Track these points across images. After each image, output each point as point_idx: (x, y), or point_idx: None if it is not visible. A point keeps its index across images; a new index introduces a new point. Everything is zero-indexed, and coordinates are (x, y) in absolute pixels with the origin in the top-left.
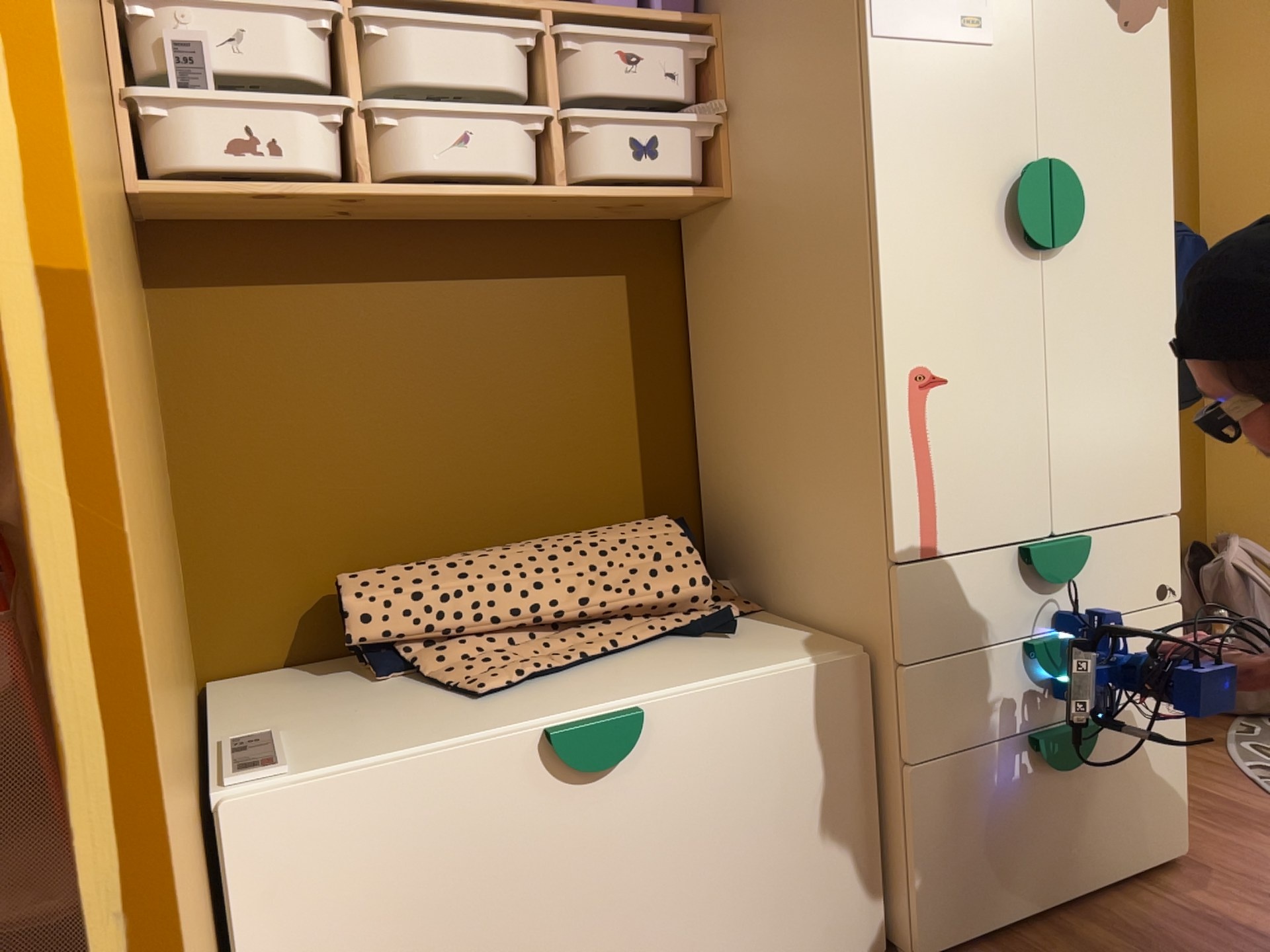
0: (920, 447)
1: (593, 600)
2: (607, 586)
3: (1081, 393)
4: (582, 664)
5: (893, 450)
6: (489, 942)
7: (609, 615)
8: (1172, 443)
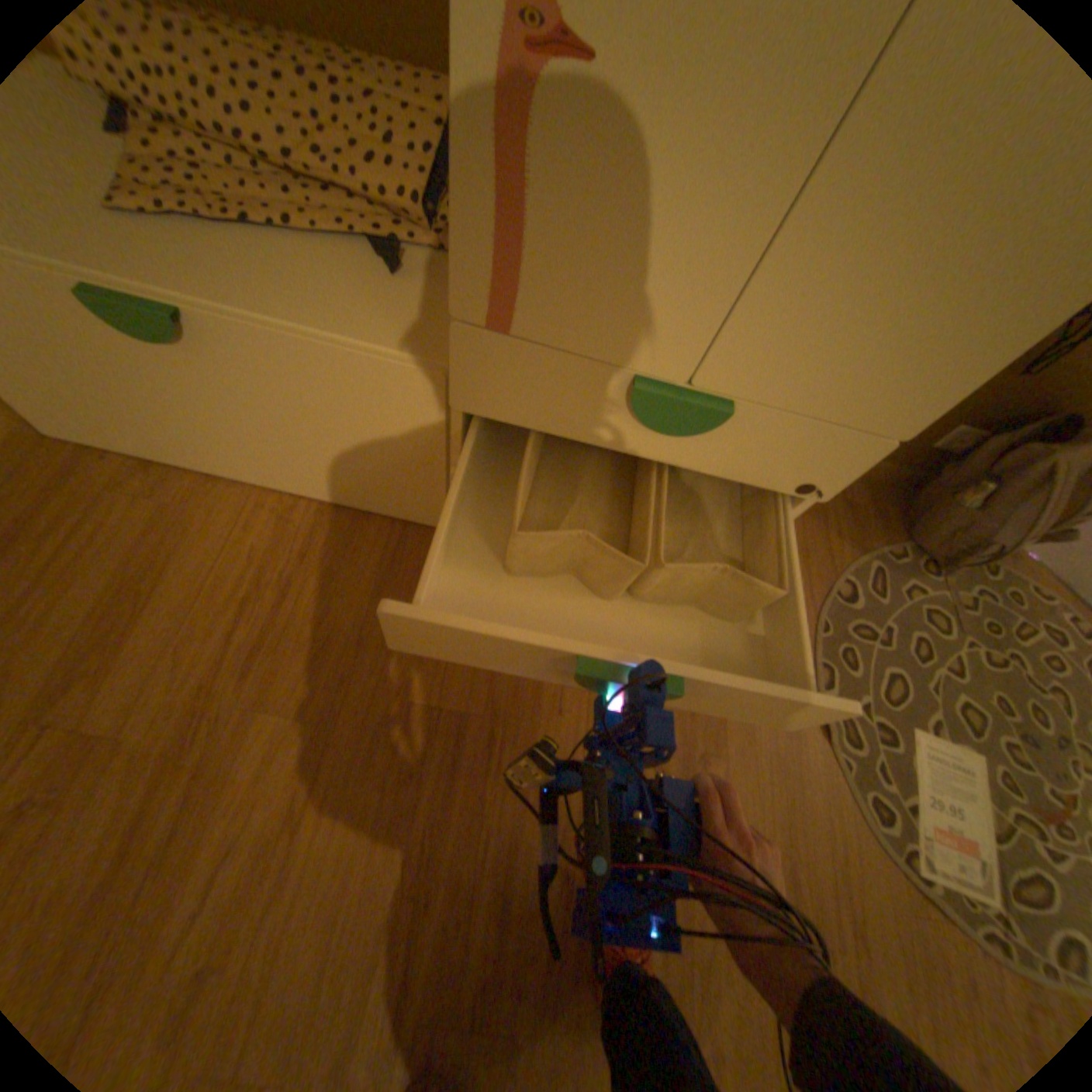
0: (503, 166)
1: (295, 154)
2: (317, 144)
3: (876, 209)
4: (238, 220)
5: (458, 147)
6: (117, 393)
7: (320, 179)
8: (978, 364)
